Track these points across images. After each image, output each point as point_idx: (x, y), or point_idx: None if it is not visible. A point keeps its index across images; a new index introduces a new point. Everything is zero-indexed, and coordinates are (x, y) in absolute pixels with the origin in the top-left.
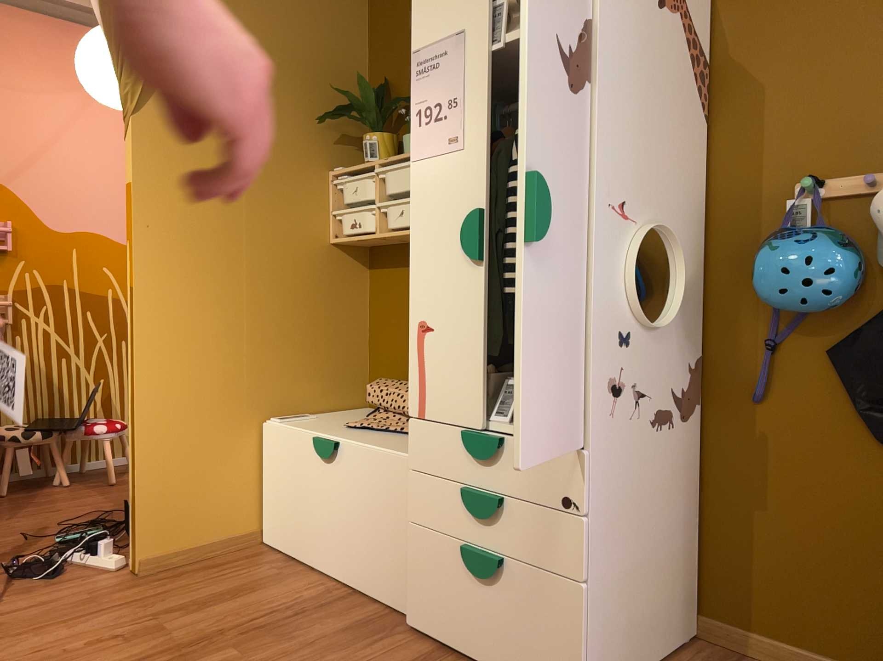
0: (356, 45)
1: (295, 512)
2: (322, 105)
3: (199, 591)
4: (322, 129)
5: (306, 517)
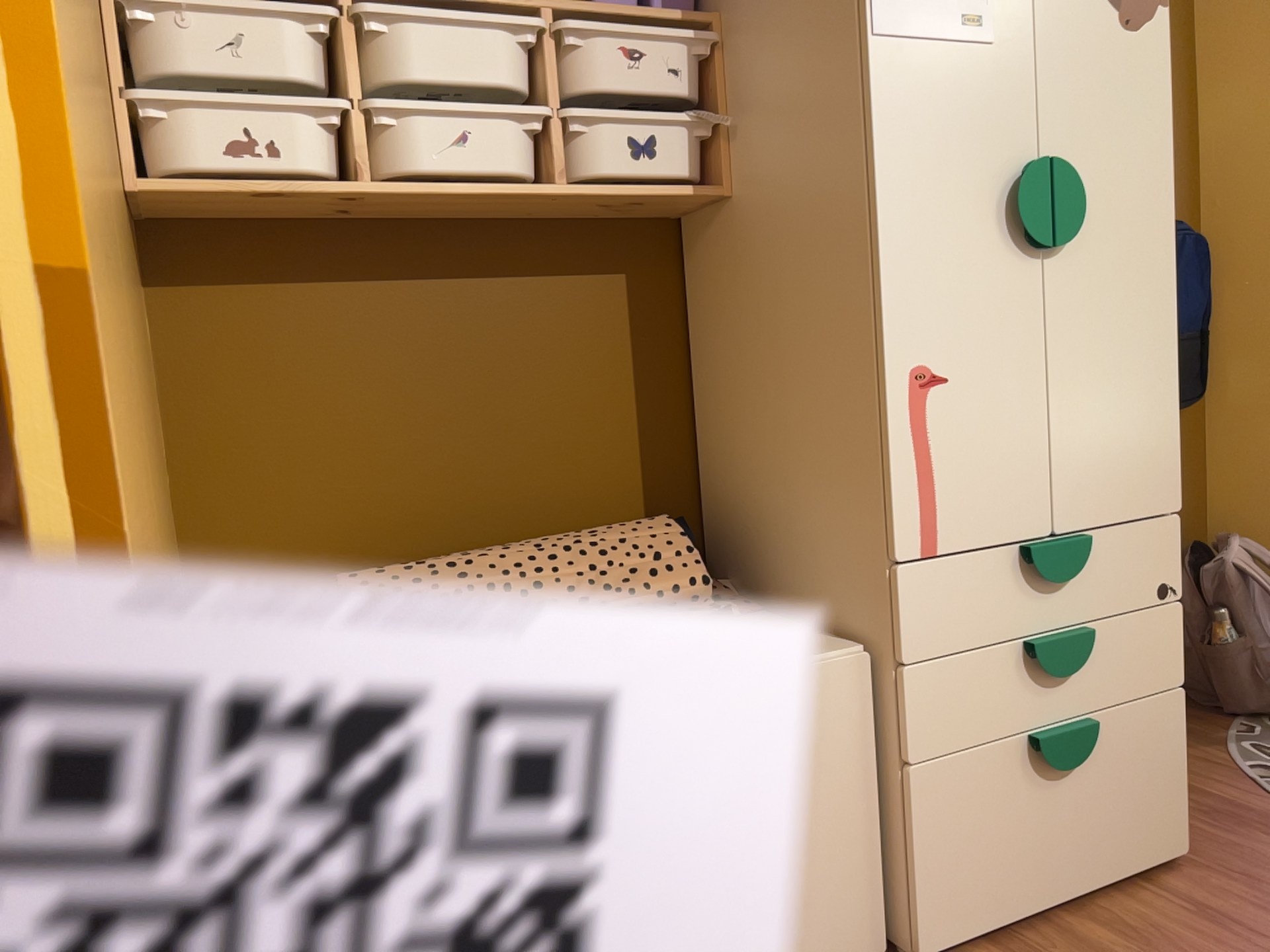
0: None
1: None
2: None
3: None
4: None
5: None
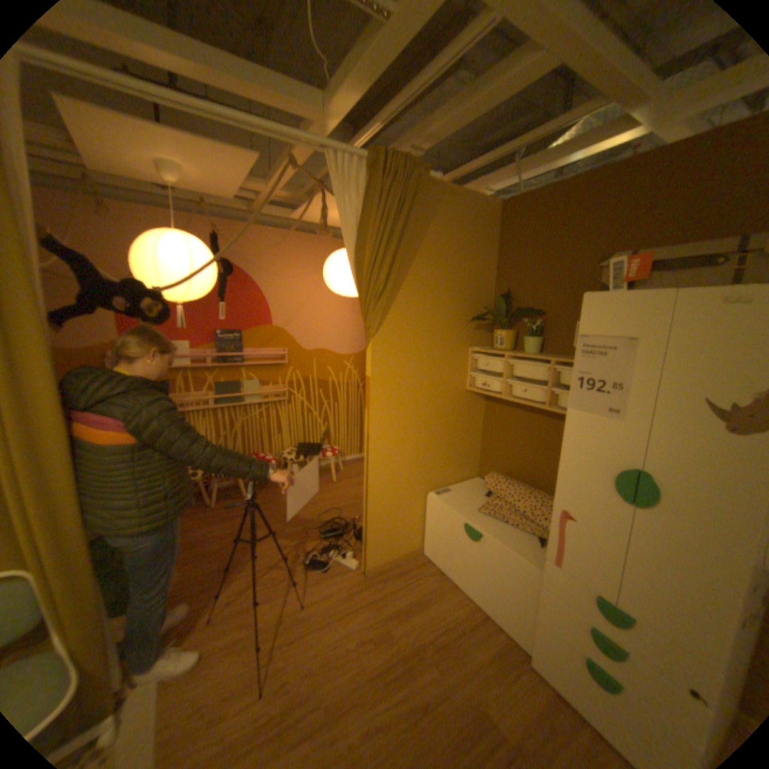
0: (489, 265)
1: (448, 553)
2: (468, 308)
3: (402, 599)
4: (467, 323)
5: (456, 559)
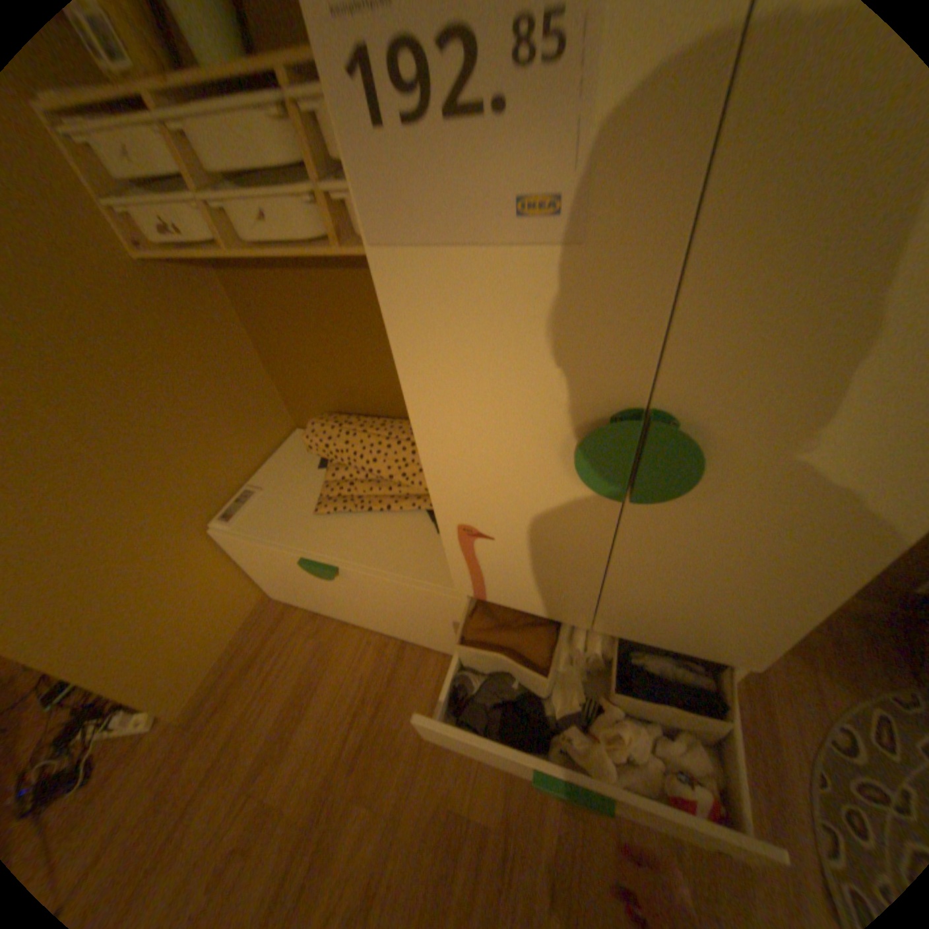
0: None
1: (303, 592)
2: None
3: (262, 715)
4: None
5: (320, 597)
